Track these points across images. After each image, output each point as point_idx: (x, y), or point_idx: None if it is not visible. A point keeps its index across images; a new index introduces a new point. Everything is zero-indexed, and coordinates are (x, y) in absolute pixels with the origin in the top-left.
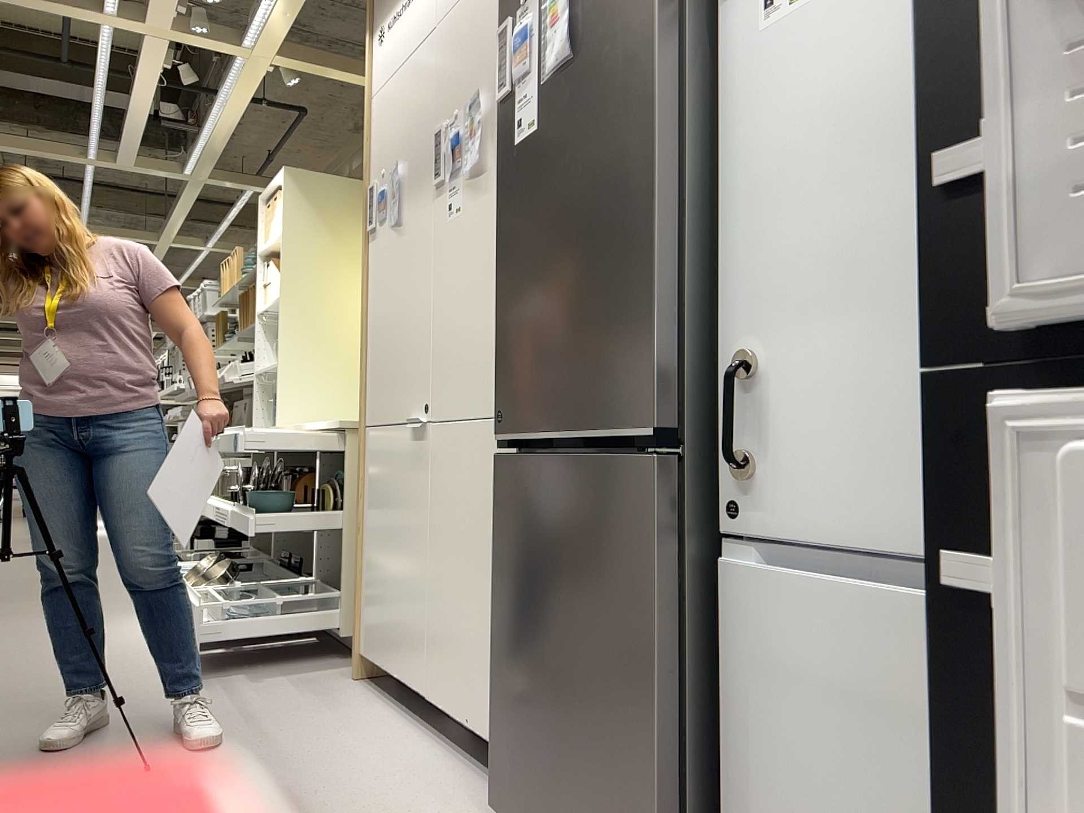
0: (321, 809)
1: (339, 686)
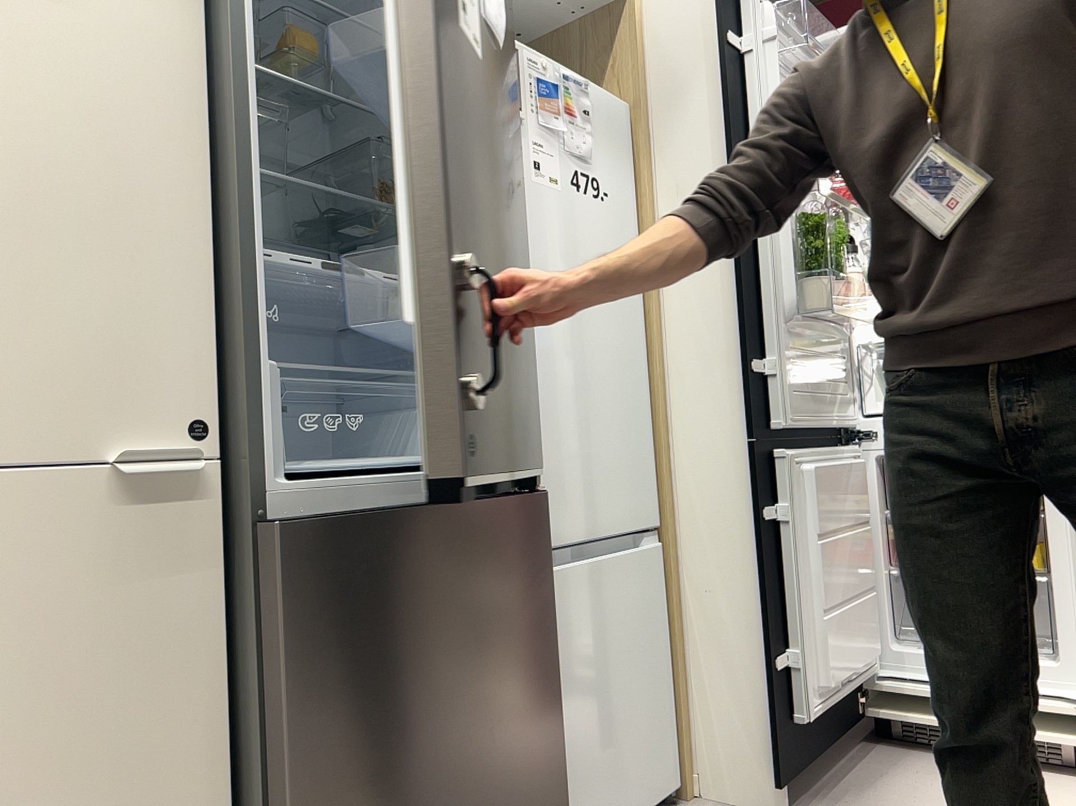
0: None
1: None
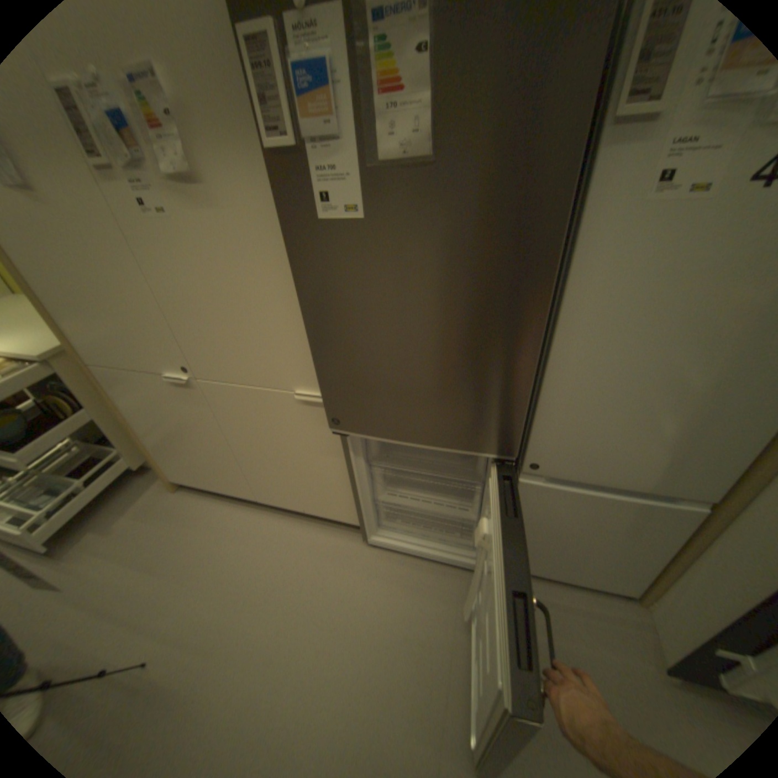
0: (277, 606)
1: (168, 504)
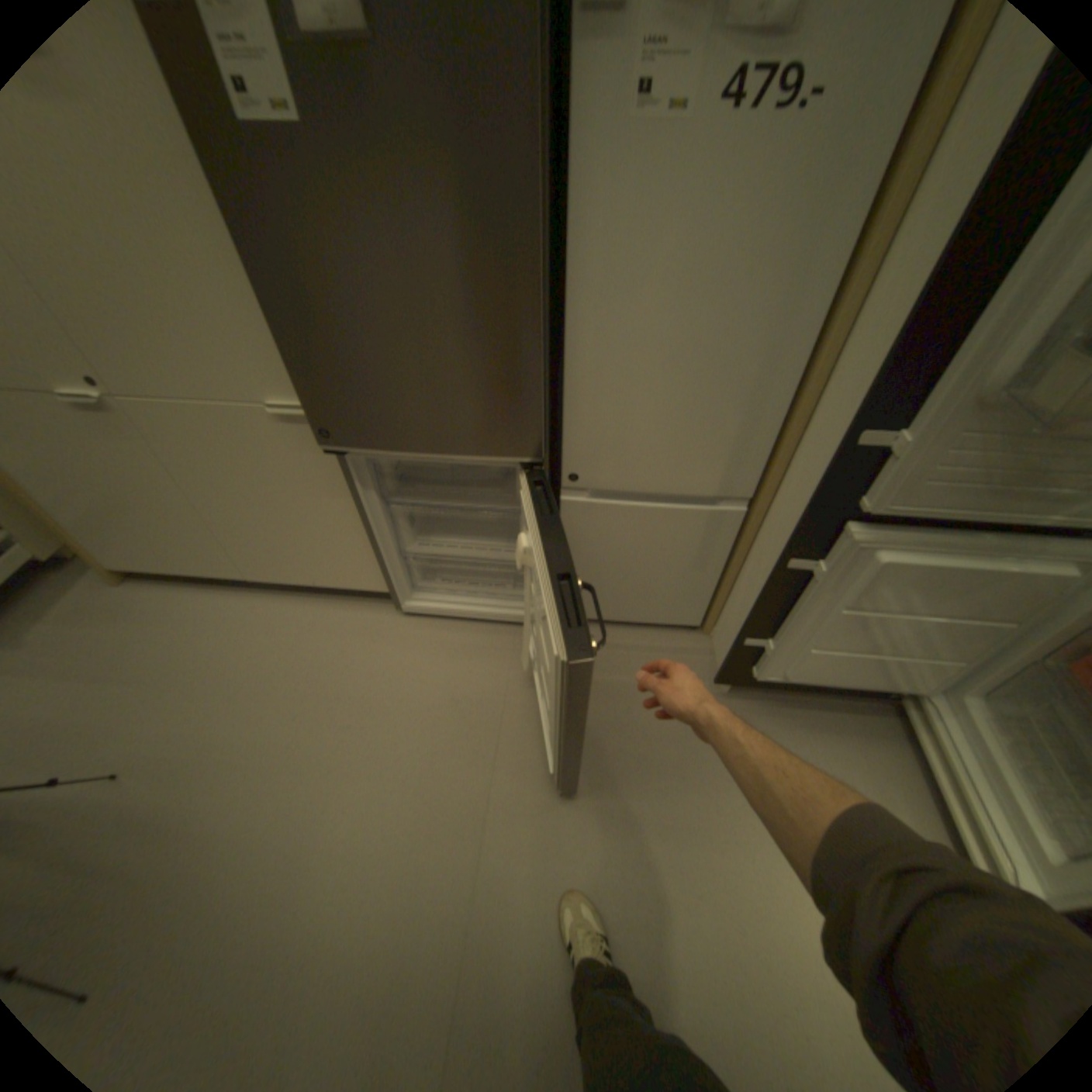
0: (291, 691)
1: (114, 600)
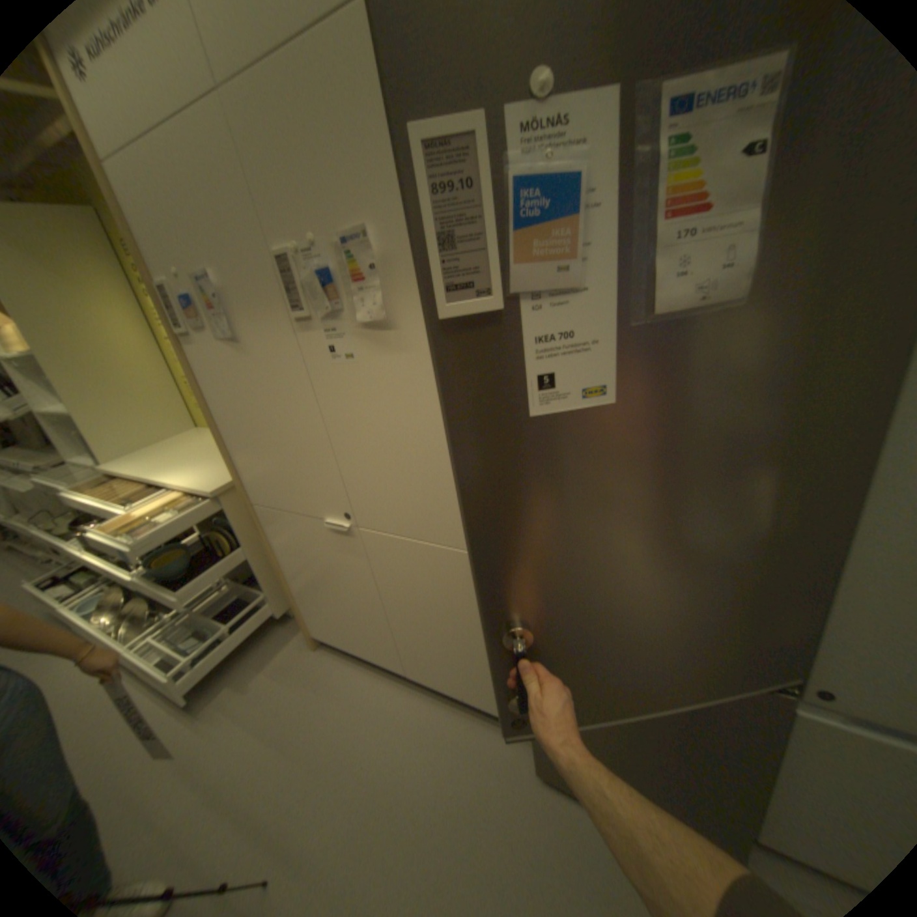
0: (427, 835)
1: (309, 664)
